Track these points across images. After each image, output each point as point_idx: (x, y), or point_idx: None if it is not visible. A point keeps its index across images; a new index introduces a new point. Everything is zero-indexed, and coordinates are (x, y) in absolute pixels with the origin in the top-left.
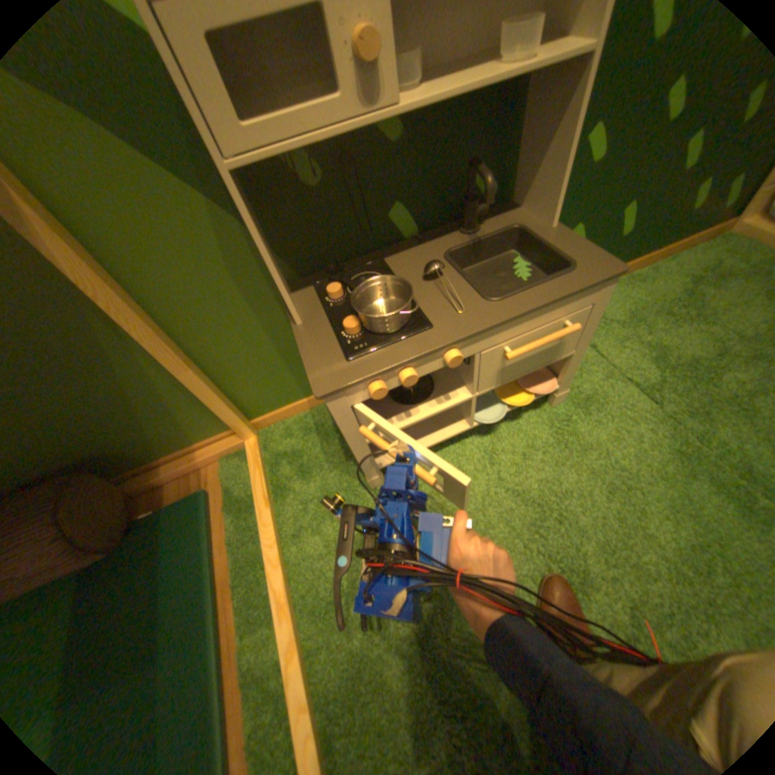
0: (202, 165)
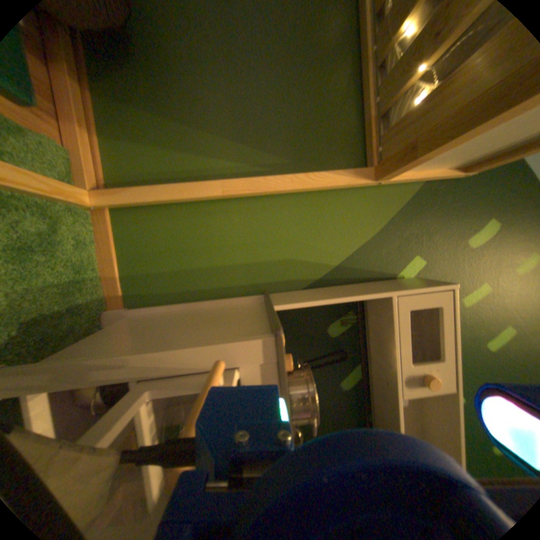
0: (349, 271)
